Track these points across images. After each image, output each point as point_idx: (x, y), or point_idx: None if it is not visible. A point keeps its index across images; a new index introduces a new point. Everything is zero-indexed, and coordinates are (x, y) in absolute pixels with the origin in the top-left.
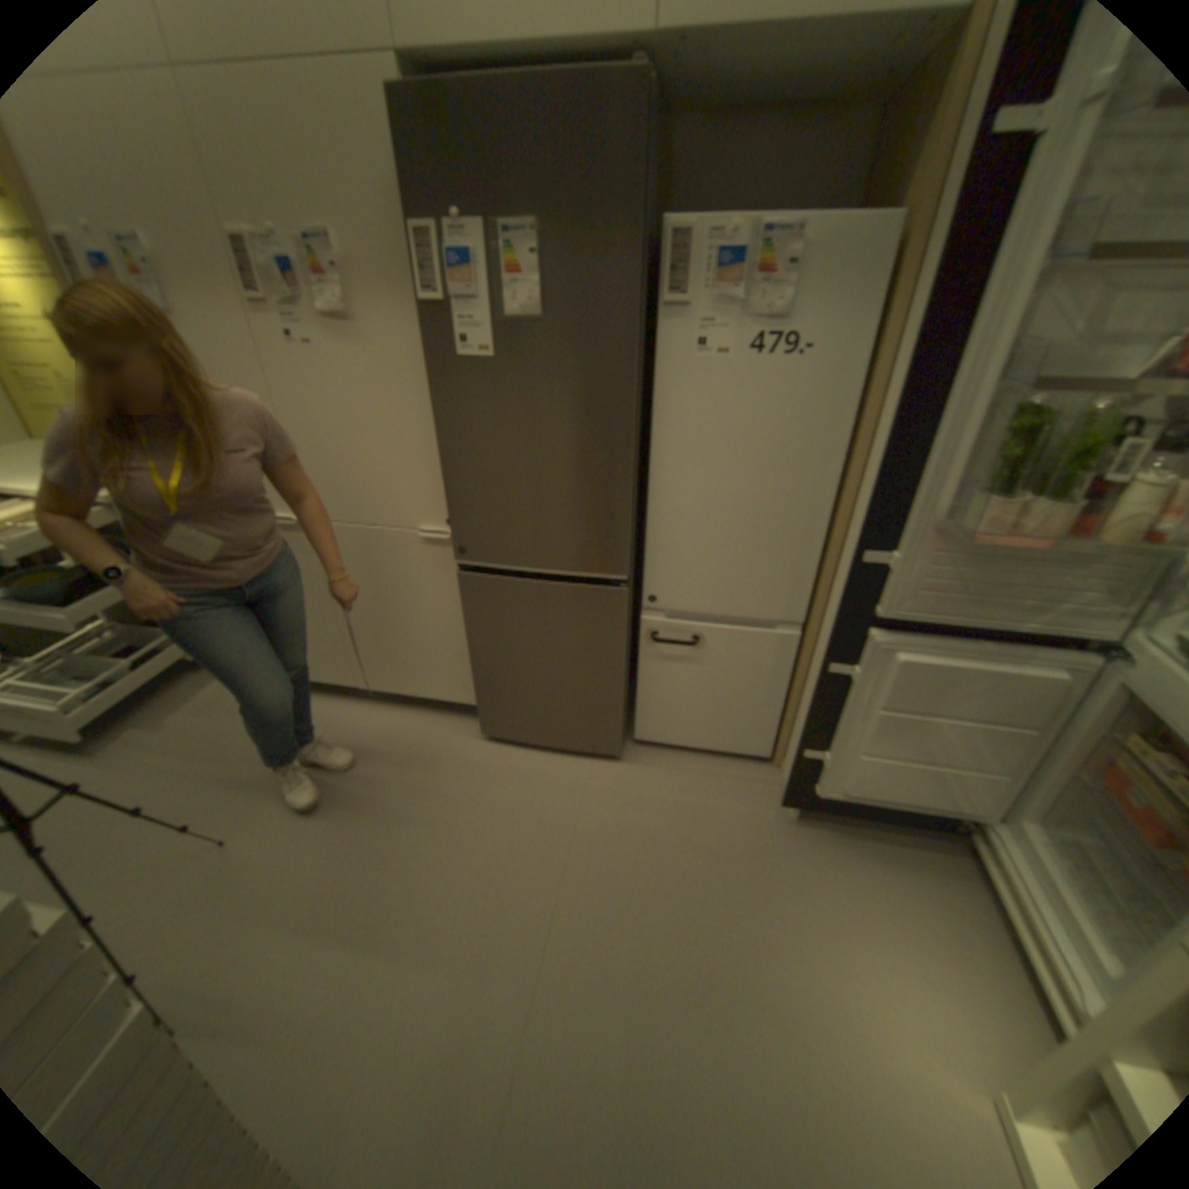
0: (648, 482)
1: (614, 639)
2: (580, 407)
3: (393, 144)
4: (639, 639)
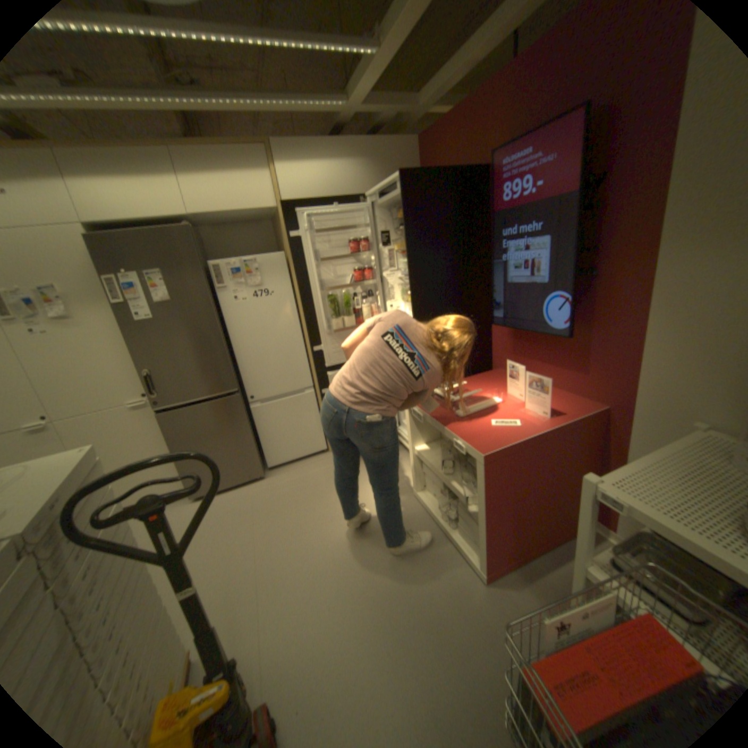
0: (234, 352)
1: (242, 418)
2: (196, 328)
3: (90, 253)
4: (253, 419)
